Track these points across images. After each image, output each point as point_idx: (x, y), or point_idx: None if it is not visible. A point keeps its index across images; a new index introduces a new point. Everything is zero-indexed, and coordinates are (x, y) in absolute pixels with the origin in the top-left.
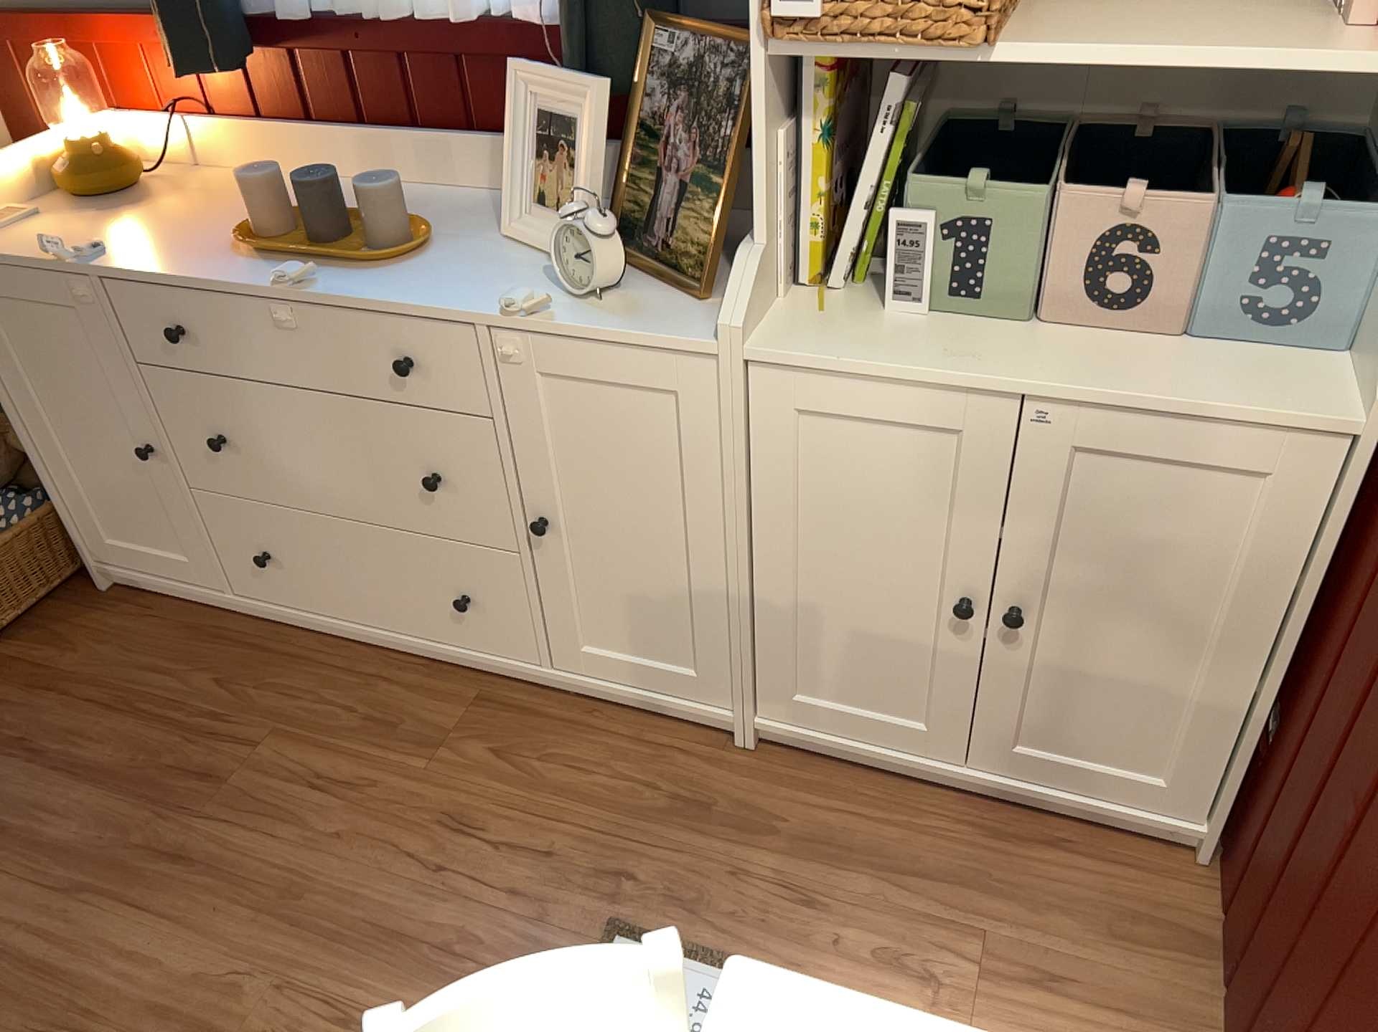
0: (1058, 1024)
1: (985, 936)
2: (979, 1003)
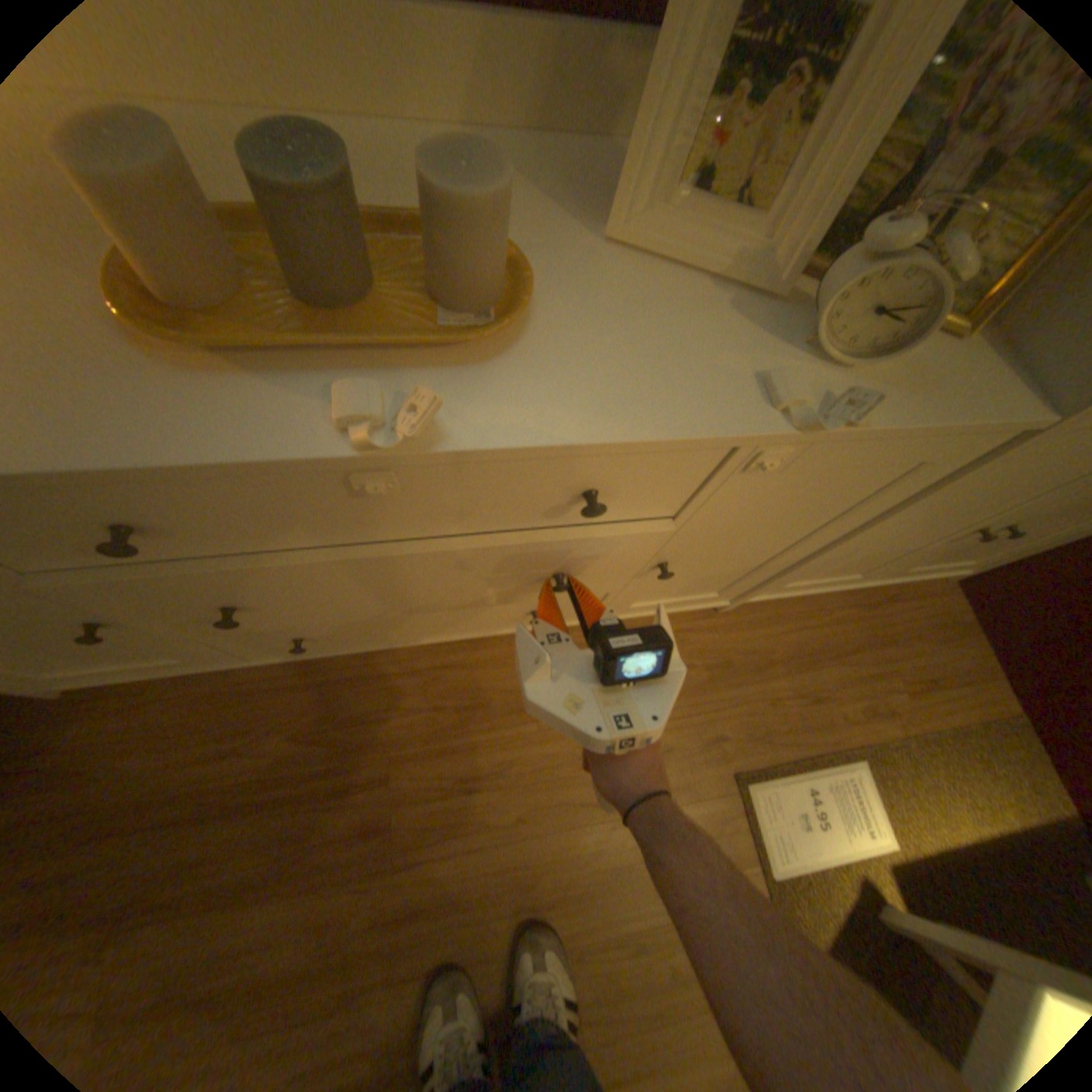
0: (956, 713)
1: (903, 680)
2: (923, 722)
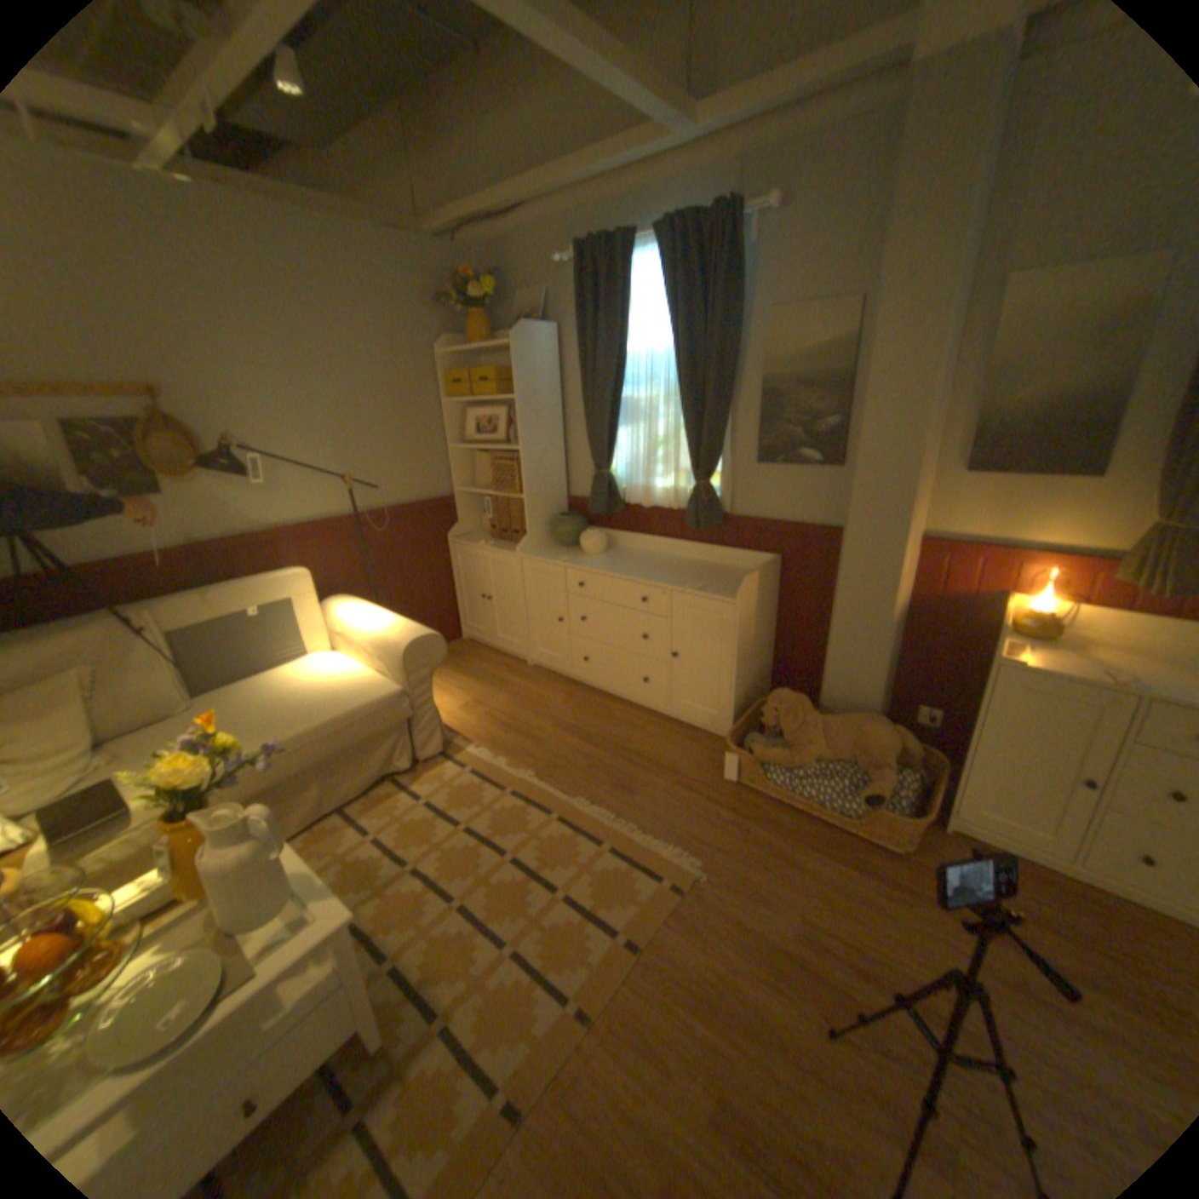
0: None
1: None
2: None
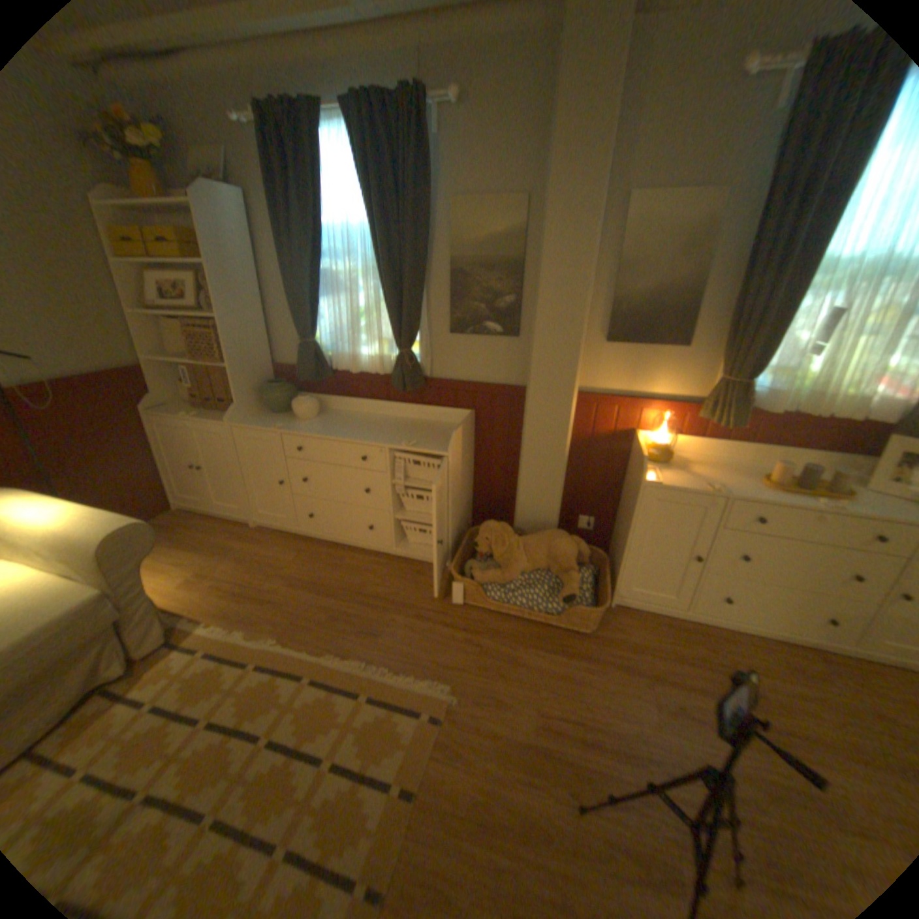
0: None
1: None
2: None
